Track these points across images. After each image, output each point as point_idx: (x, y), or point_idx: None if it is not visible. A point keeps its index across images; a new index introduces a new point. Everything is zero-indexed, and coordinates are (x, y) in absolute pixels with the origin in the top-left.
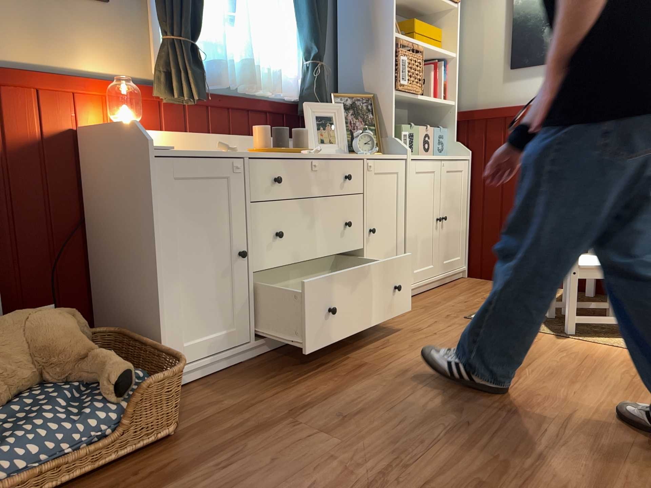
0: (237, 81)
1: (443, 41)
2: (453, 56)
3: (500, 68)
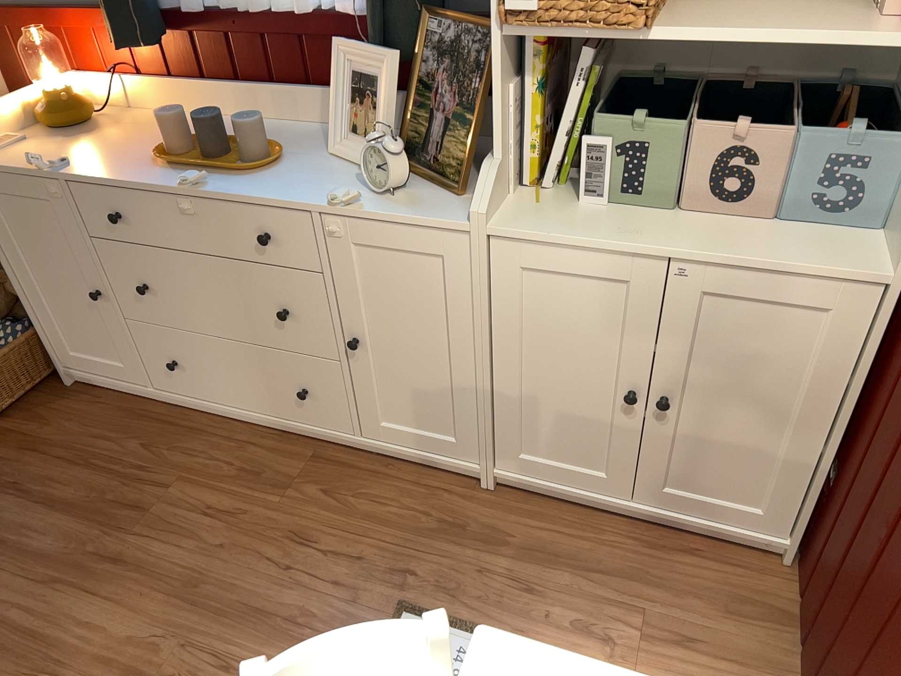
0: None
1: None
2: None
3: None
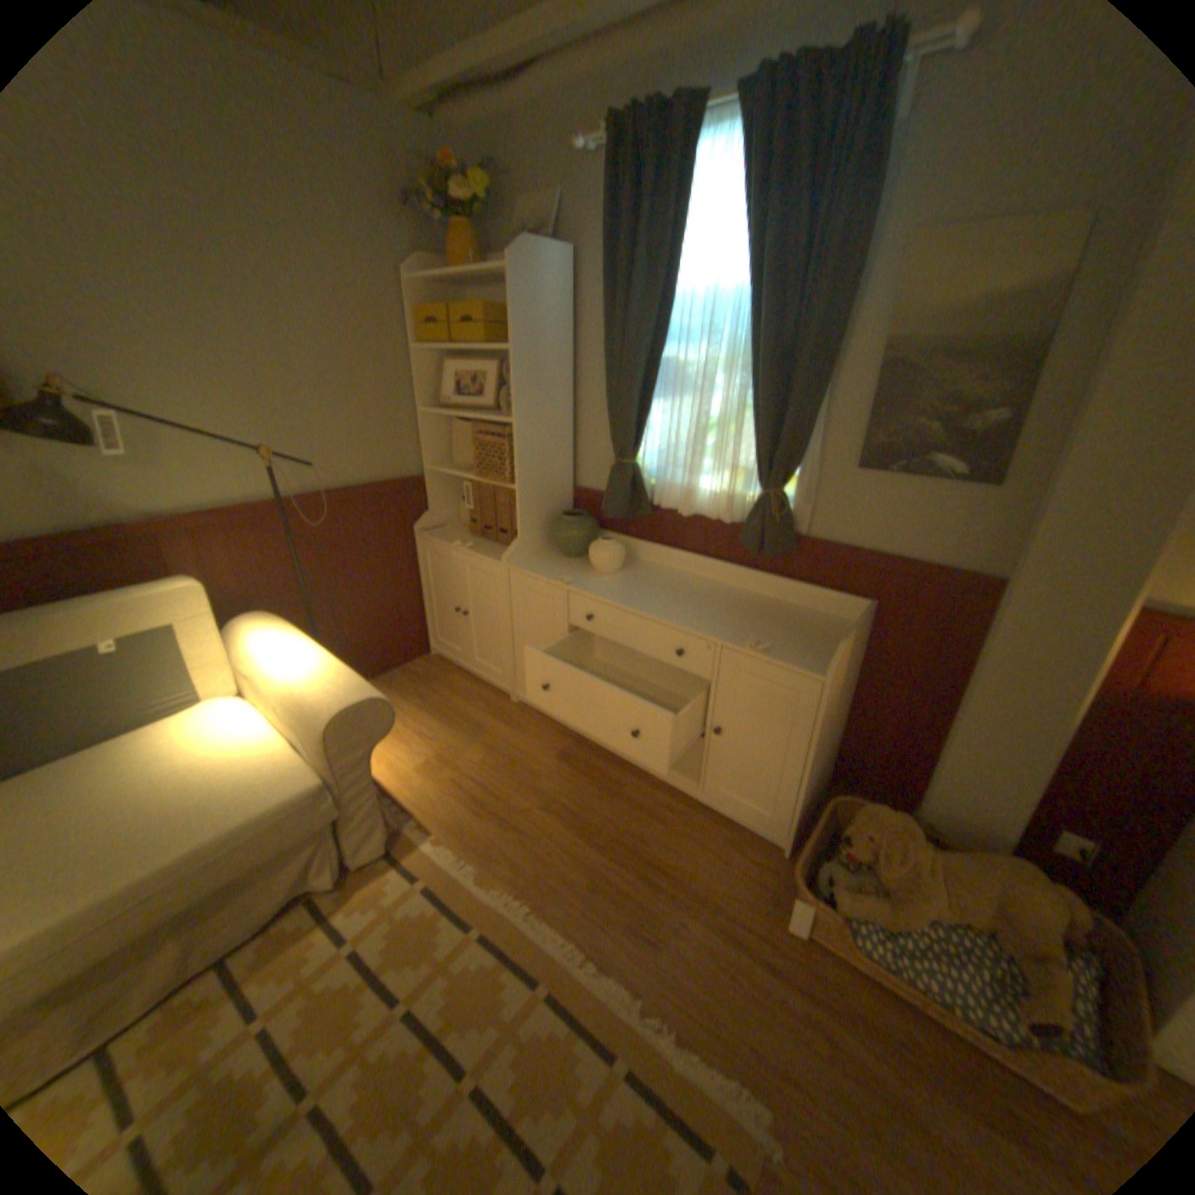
0: None
1: None
2: None
3: None
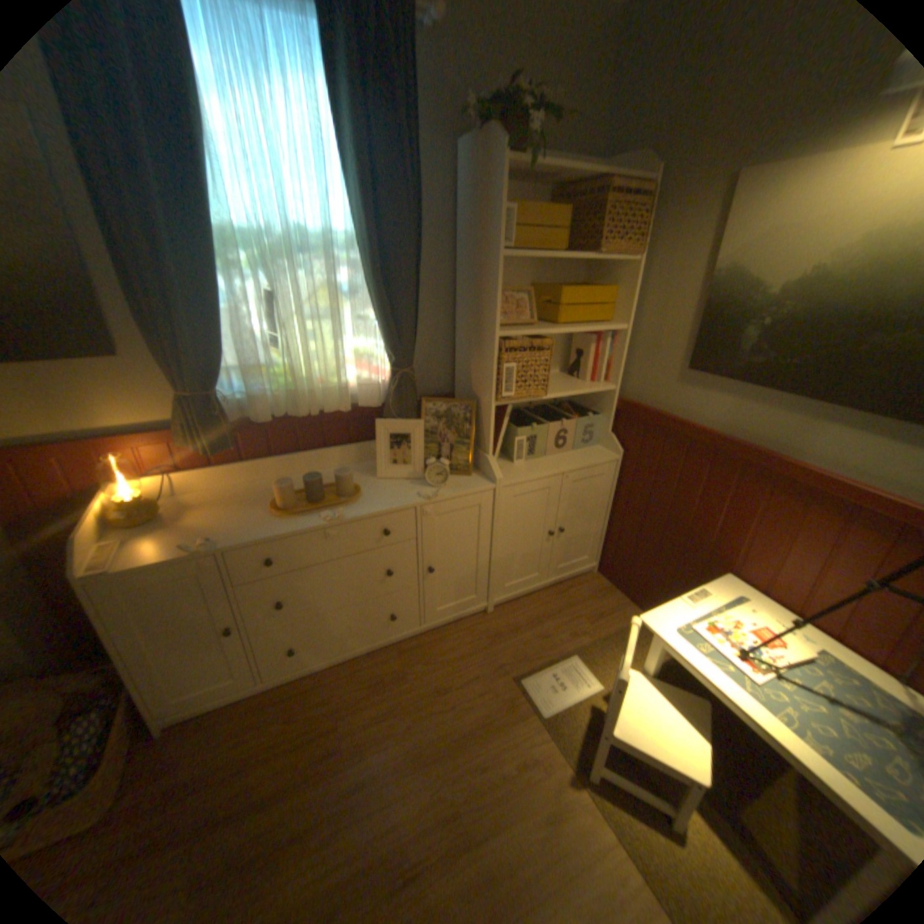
0: (289, 404)
1: (617, 301)
2: (622, 327)
3: (679, 360)
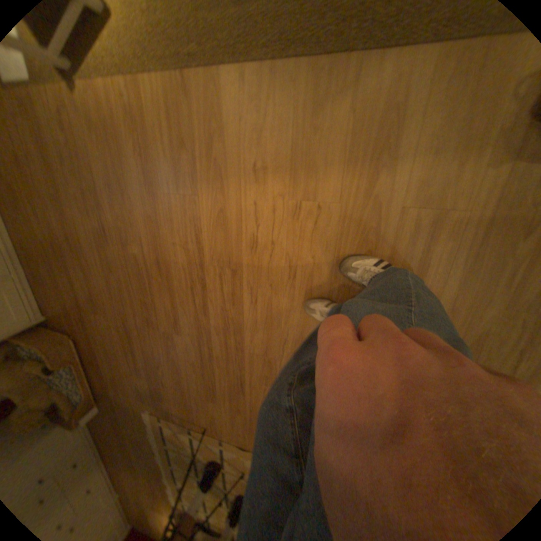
0: None
1: None
2: None
3: None
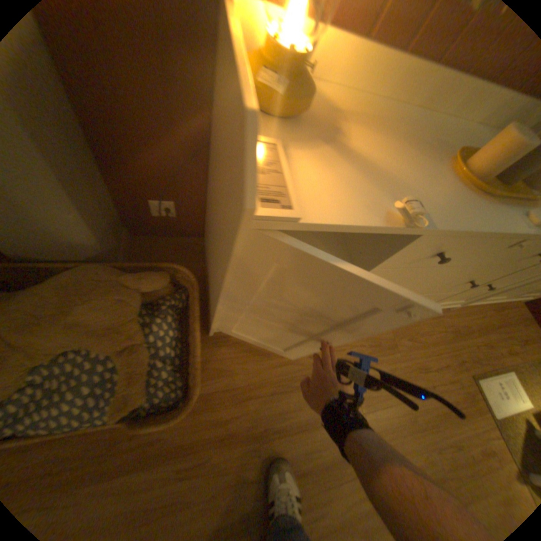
0: None
1: None
2: None
3: None
